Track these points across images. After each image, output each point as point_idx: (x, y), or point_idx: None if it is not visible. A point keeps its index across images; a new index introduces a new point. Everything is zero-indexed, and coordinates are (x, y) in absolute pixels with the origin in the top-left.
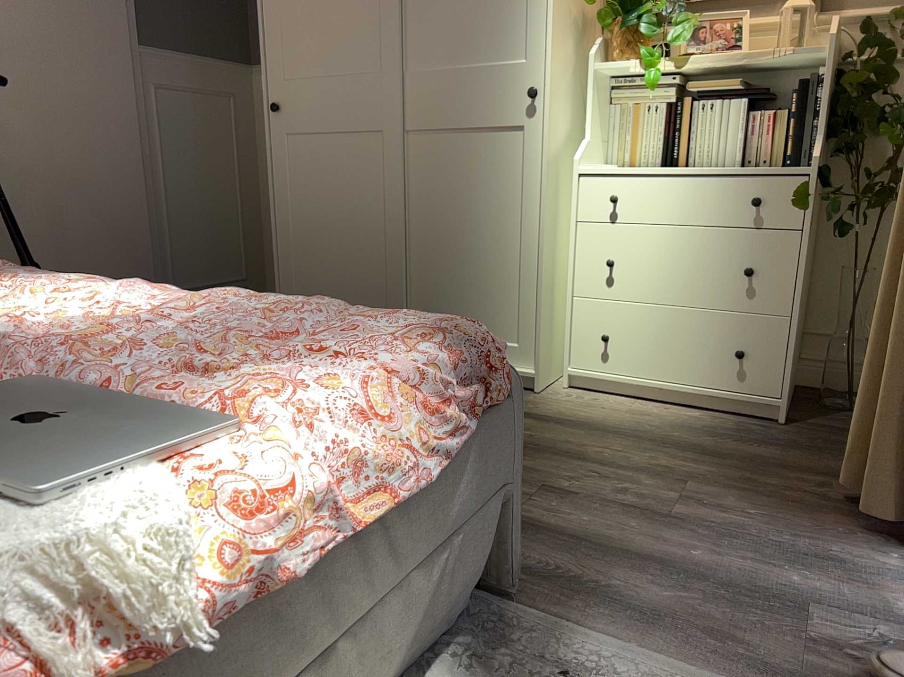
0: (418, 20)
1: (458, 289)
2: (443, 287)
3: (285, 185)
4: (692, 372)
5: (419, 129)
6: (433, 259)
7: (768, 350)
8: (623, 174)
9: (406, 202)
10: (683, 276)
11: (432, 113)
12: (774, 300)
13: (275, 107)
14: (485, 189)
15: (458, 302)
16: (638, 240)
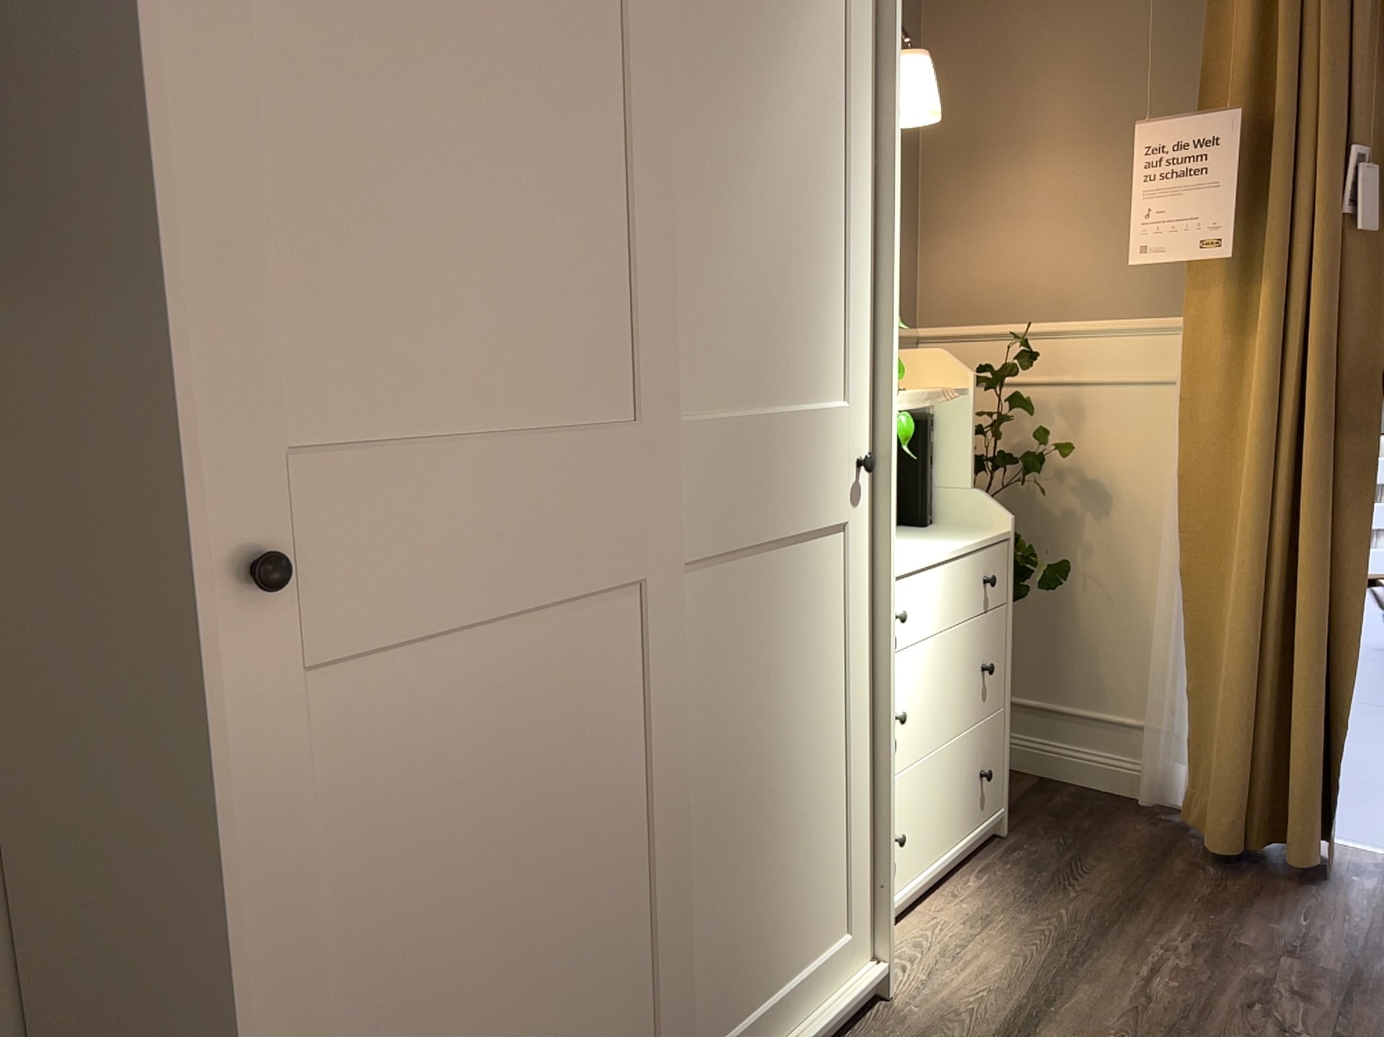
0: (692, 290)
1: (766, 895)
2: (744, 910)
3: (300, 873)
4: (956, 826)
5: (699, 555)
6: (724, 858)
7: (996, 755)
8: (900, 574)
9: (681, 746)
10: (947, 700)
11: (724, 514)
12: (997, 693)
13: (282, 558)
14: (802, 657)
15: (767, 926)
16: (916, 670)
